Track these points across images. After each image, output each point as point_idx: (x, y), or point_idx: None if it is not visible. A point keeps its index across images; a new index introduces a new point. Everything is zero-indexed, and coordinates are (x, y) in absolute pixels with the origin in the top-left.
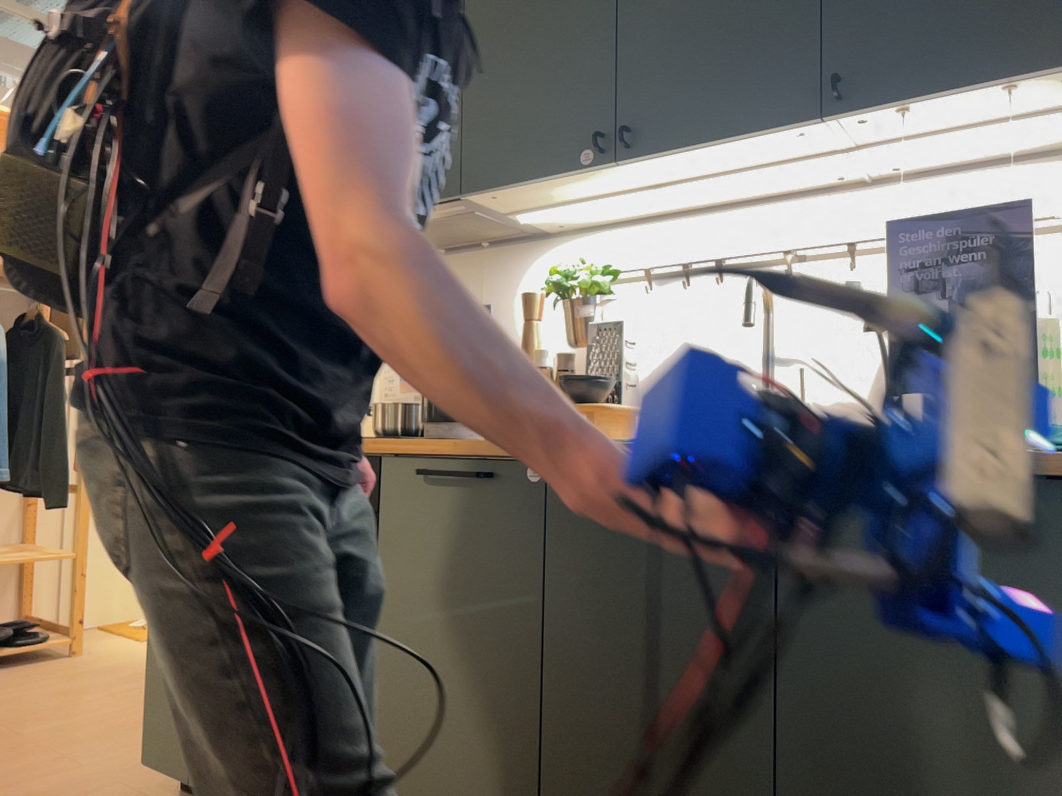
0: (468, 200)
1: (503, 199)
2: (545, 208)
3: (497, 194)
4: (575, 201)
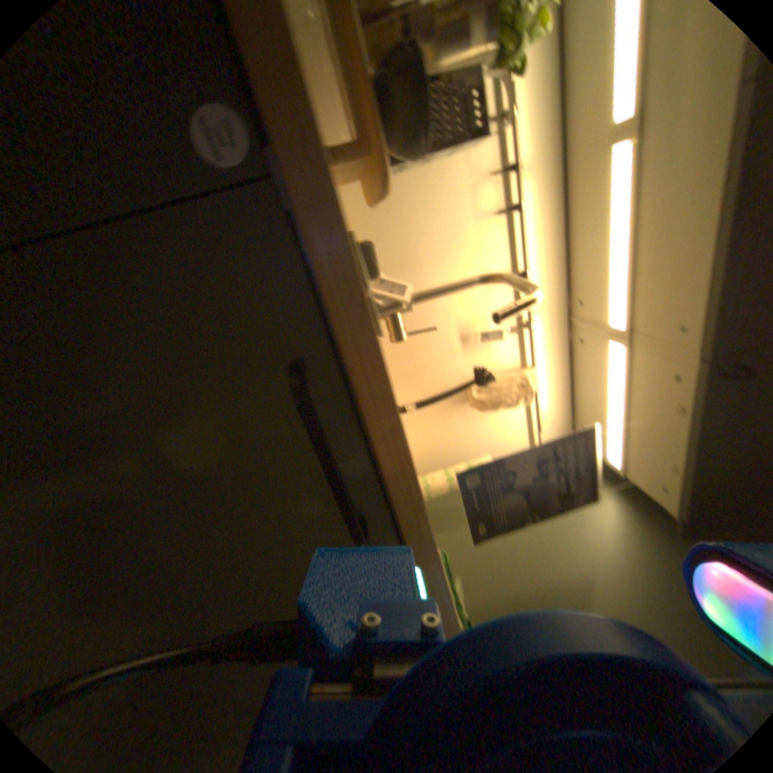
0: None
1: None
2: None
3: None
4: None
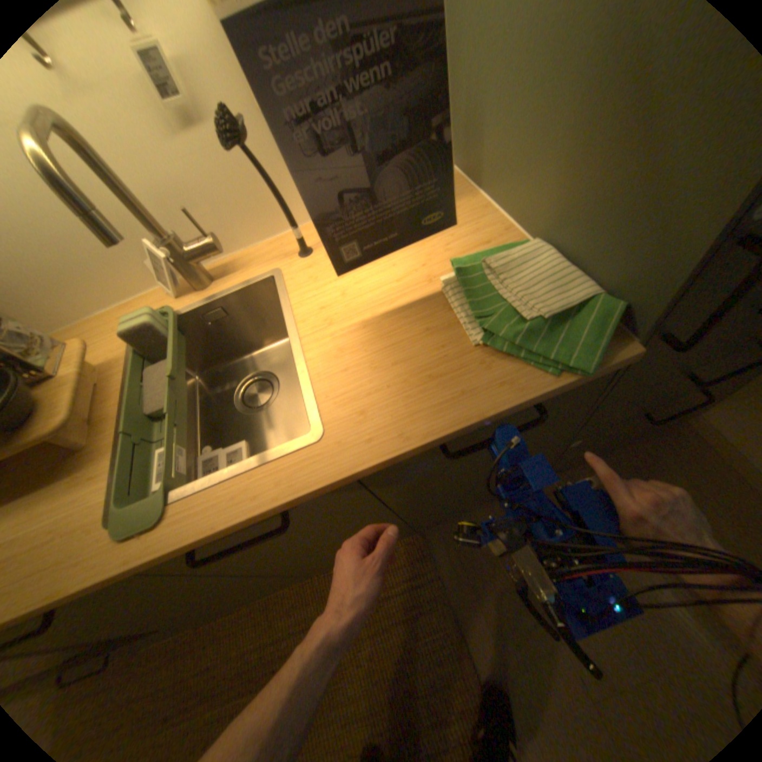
0: None
1: None
2: None
3: None
4: None
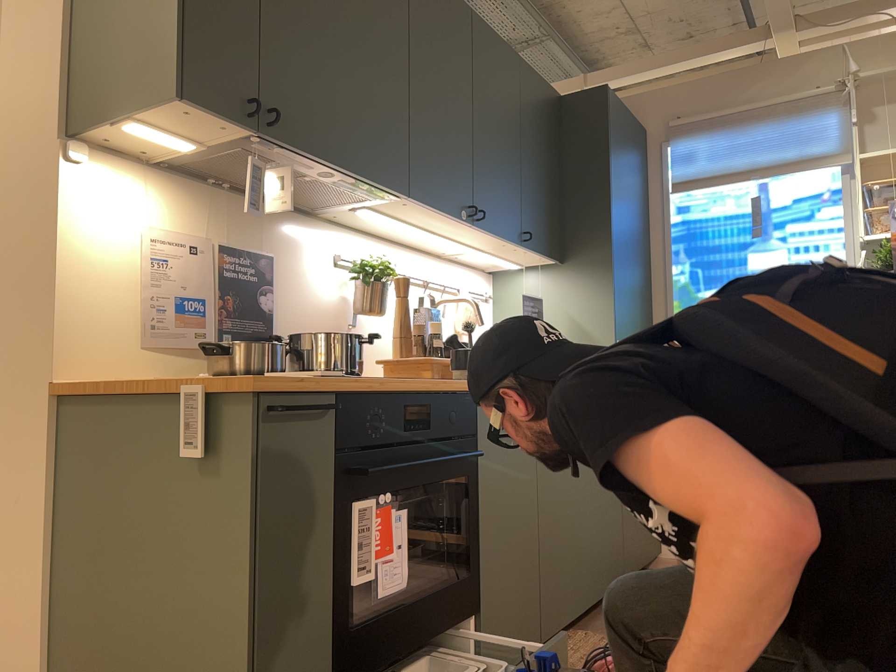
0: (390, 195)
1: (399, 204)
2: (386, 214)
3: (410, 203)
4: (402, 219)
